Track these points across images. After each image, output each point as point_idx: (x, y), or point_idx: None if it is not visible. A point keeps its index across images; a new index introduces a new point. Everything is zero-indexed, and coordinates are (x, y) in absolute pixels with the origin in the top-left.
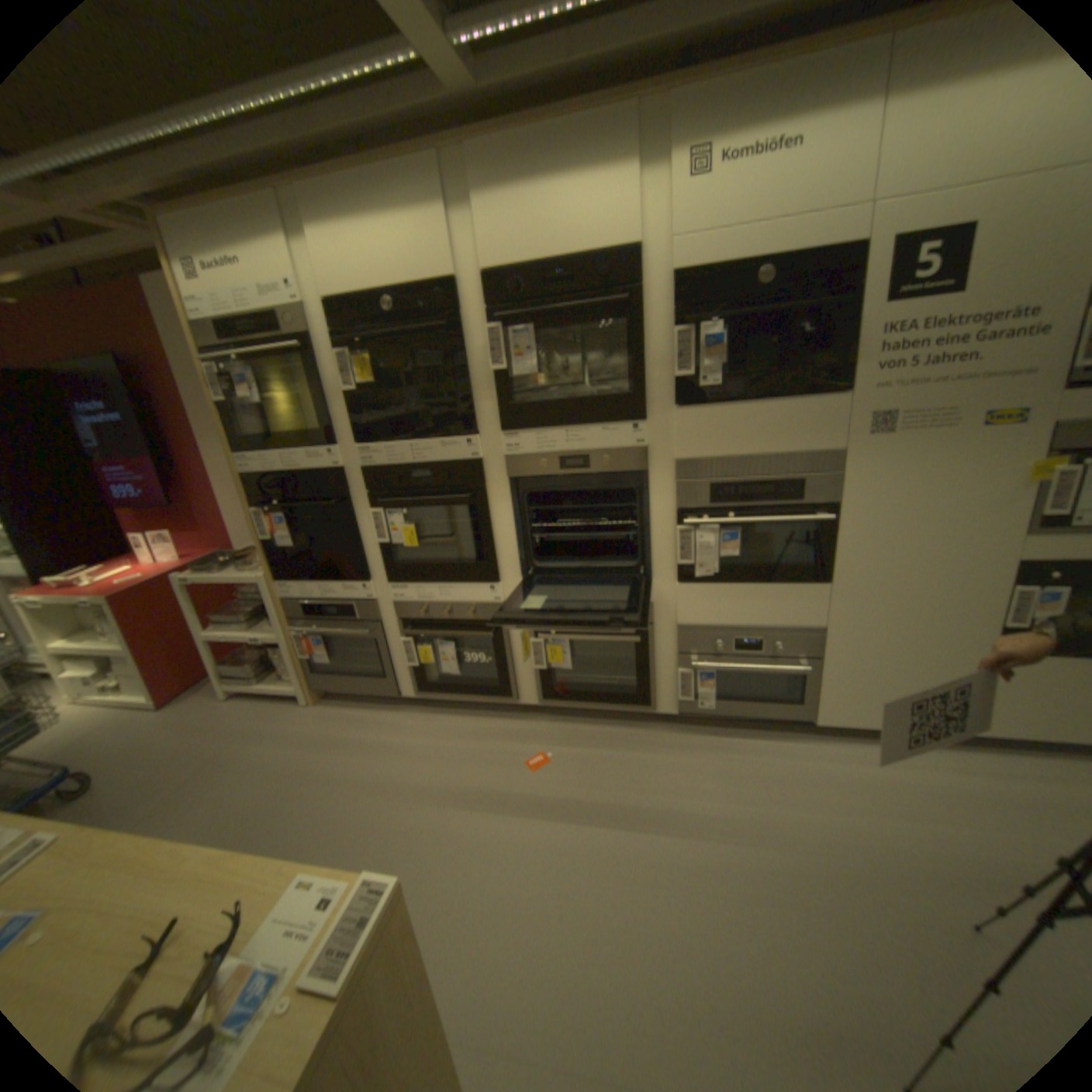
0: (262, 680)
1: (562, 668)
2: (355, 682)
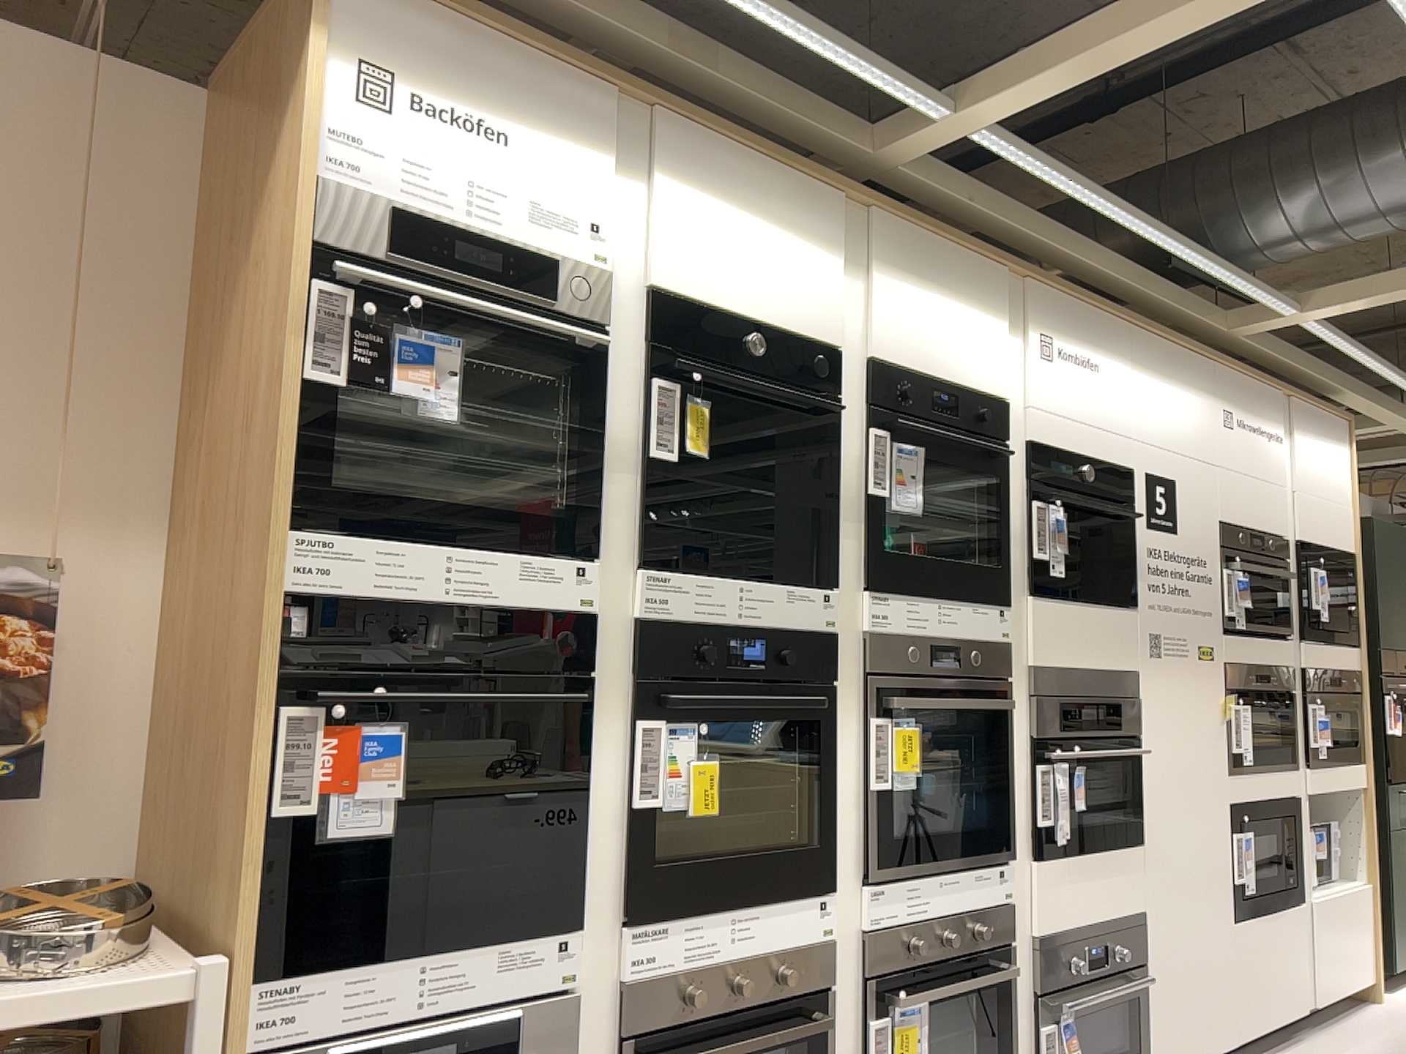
0: None
1: None
2: None
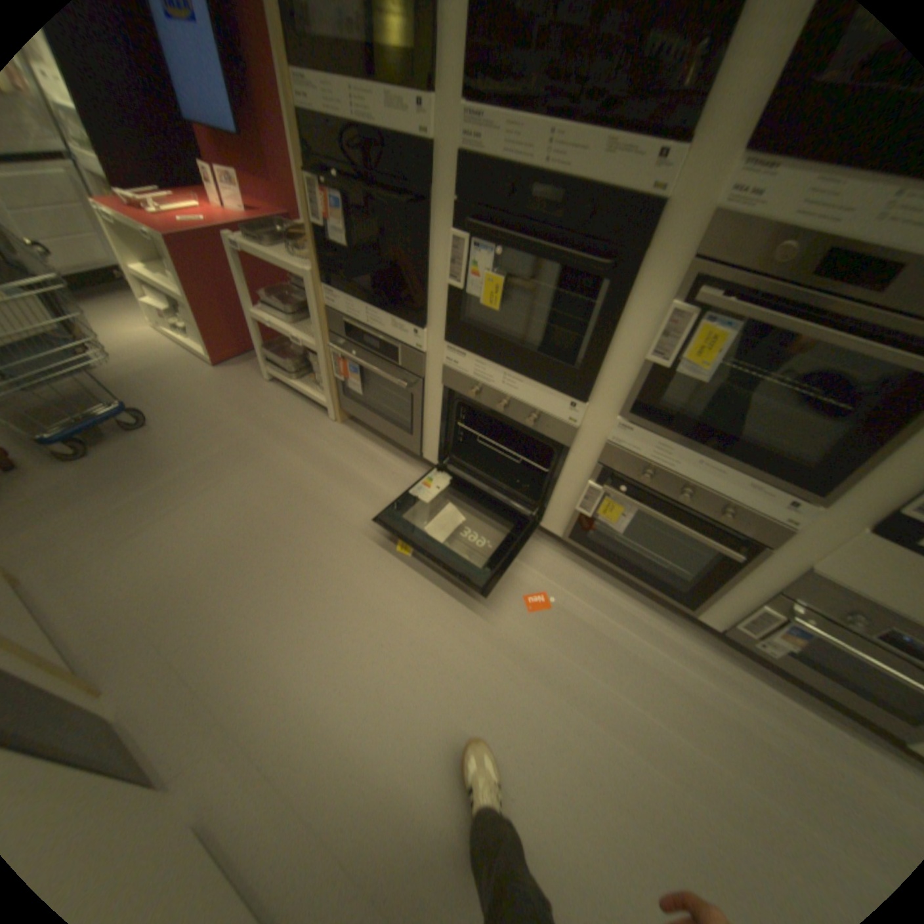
0: (303, 375)
1: (613, 525)
2: (383, 421)
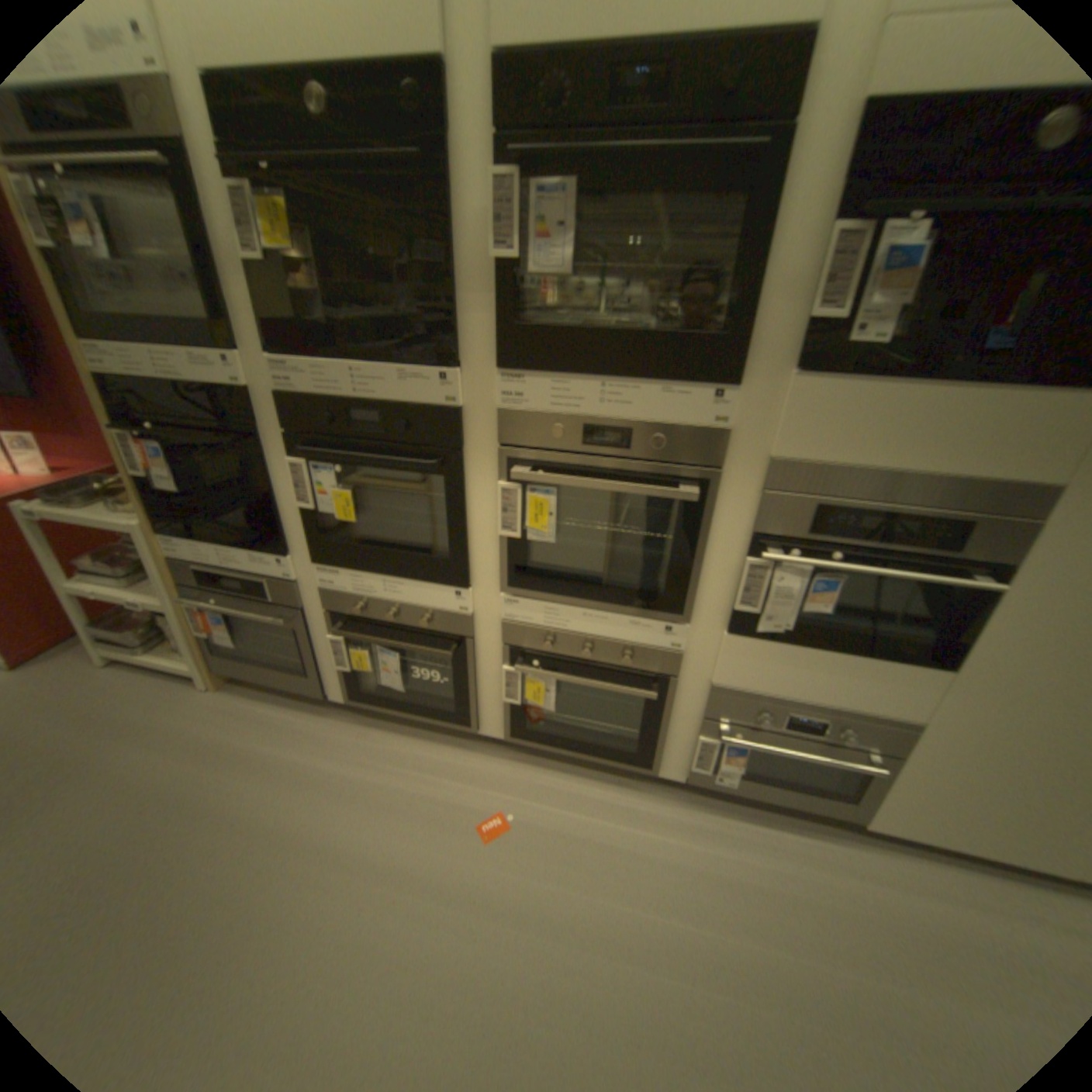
0: (154, 645)
1: (543, 707)
2: (270, 672)
